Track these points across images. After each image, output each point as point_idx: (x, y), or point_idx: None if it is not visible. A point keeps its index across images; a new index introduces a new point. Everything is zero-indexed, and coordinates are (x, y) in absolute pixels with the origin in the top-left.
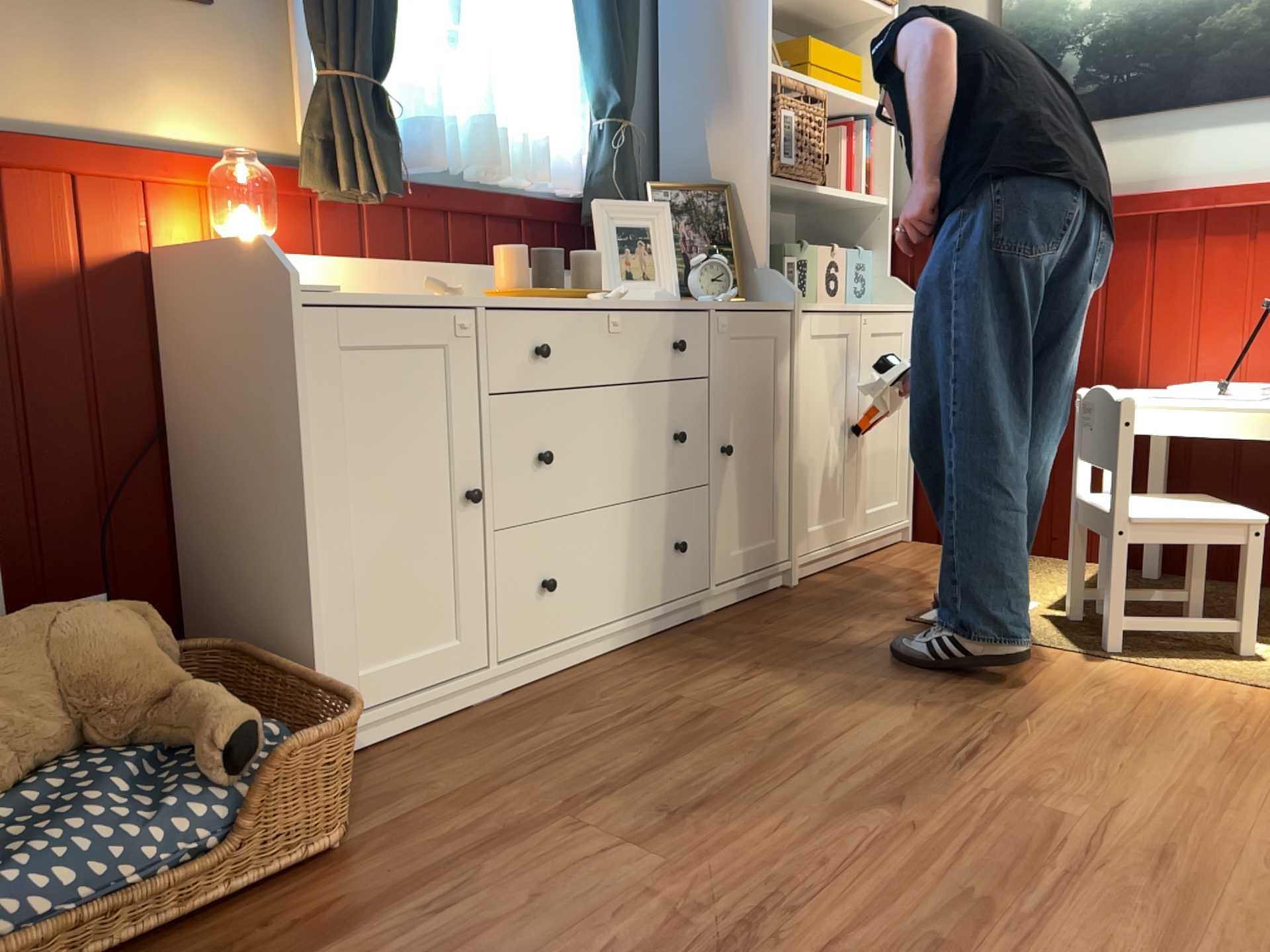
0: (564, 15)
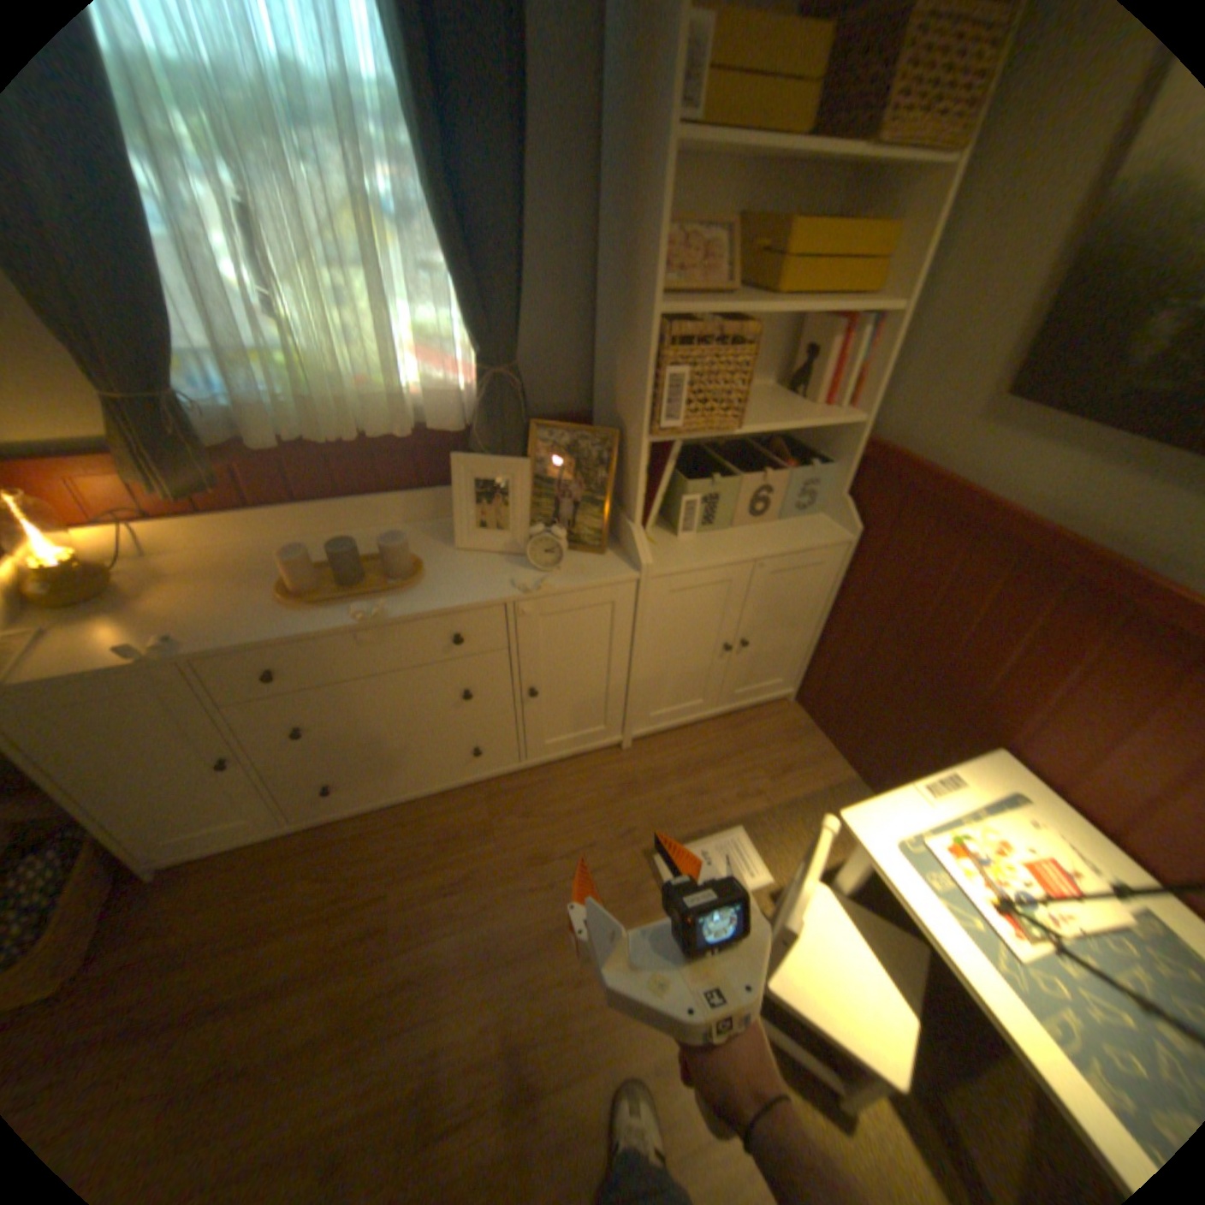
0: (425, 239)
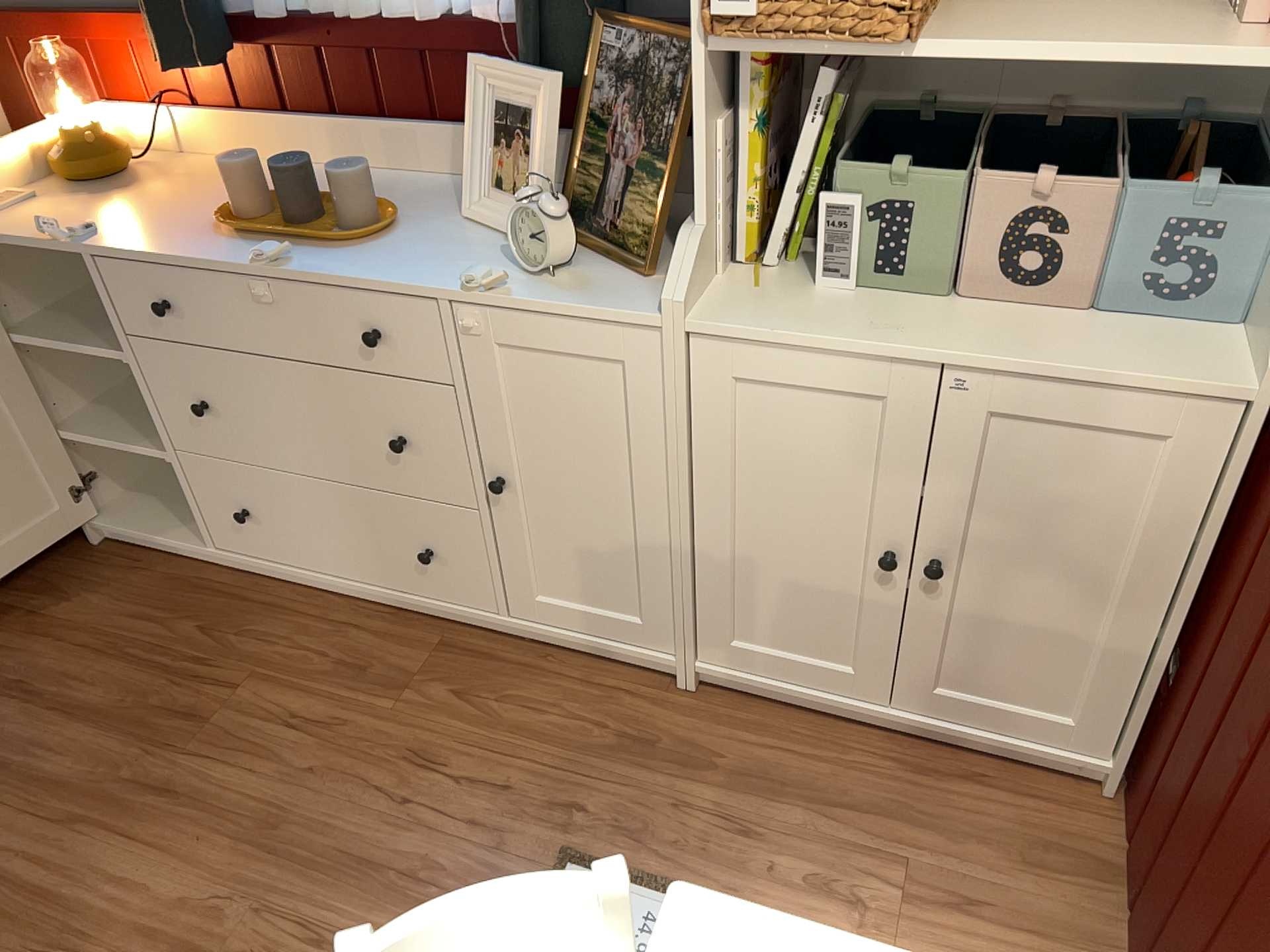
0: None
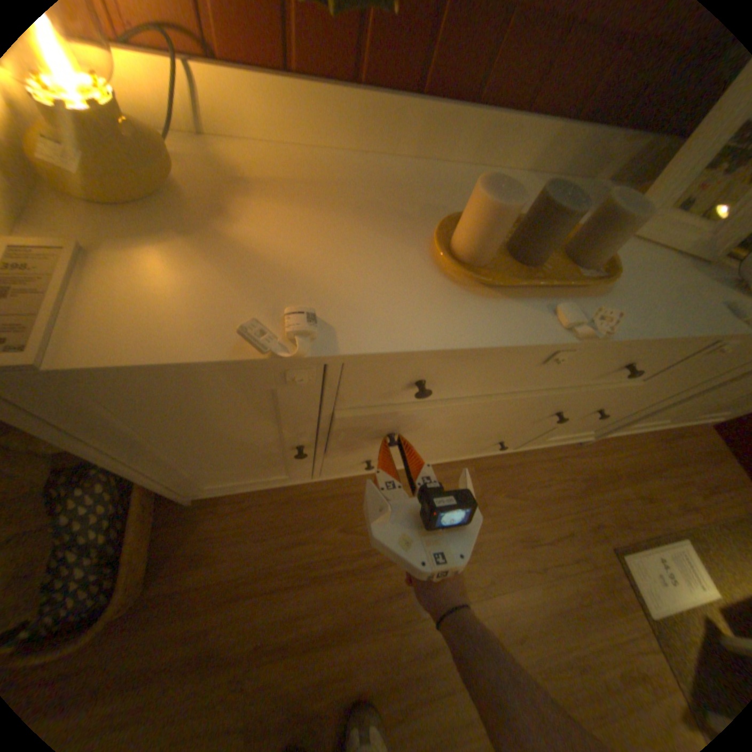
0: None
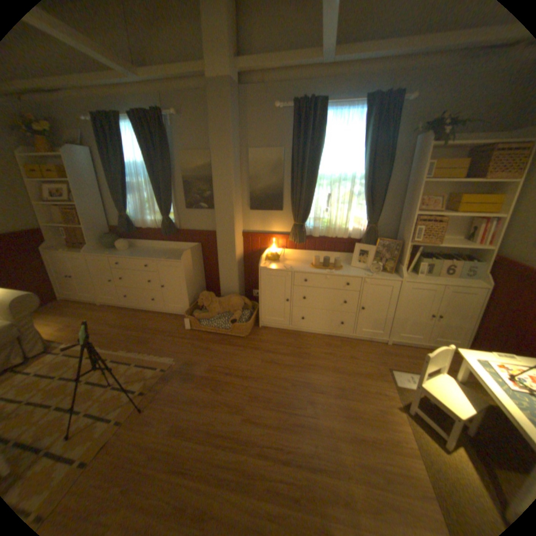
0: (361, 199)
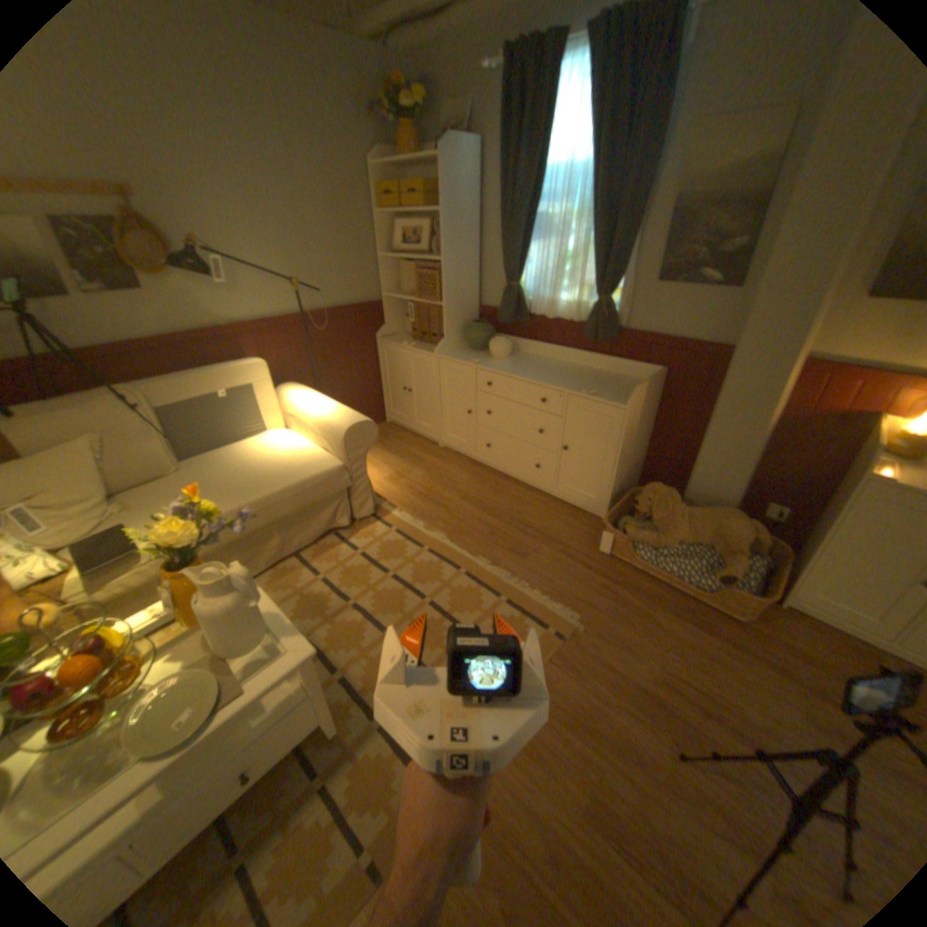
0: None
